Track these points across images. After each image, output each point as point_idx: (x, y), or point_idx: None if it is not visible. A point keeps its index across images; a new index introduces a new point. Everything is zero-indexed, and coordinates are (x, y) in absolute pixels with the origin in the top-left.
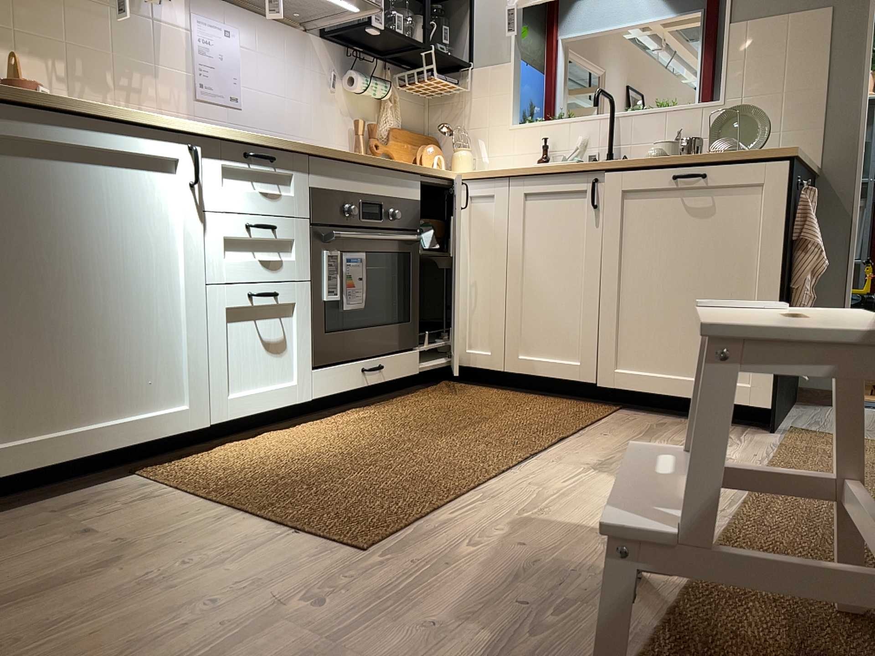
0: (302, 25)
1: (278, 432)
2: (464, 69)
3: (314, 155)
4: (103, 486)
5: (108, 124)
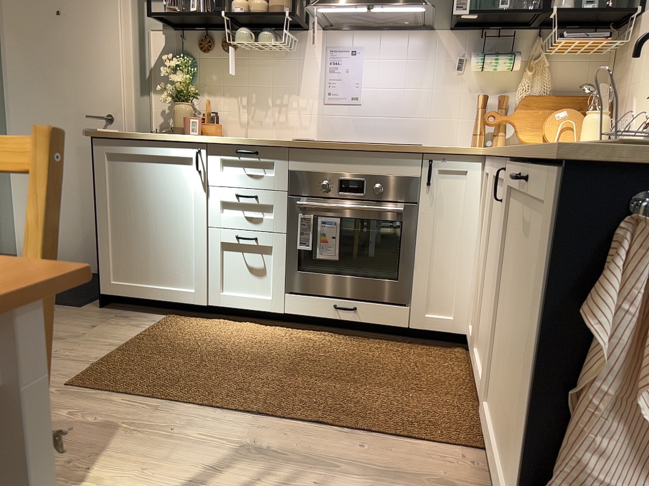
0: (420, 25)
1: (260, 326)
2: (637, 14)
3: (290, 147)
4: (145, 315)
5: (156, 141)
